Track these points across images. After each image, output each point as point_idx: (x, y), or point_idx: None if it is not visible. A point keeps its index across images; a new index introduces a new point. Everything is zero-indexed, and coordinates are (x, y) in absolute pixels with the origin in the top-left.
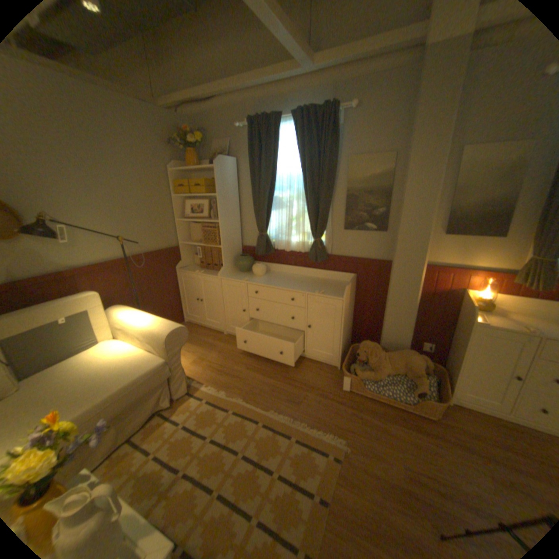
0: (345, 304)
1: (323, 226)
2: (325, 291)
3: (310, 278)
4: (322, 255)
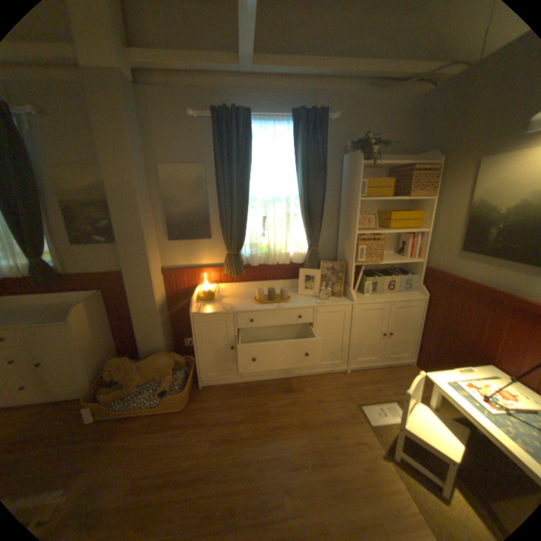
0: (76, 327)
1: (38, 244)
2: (50, 319)
3: (43, 306)
4: (47, 277)
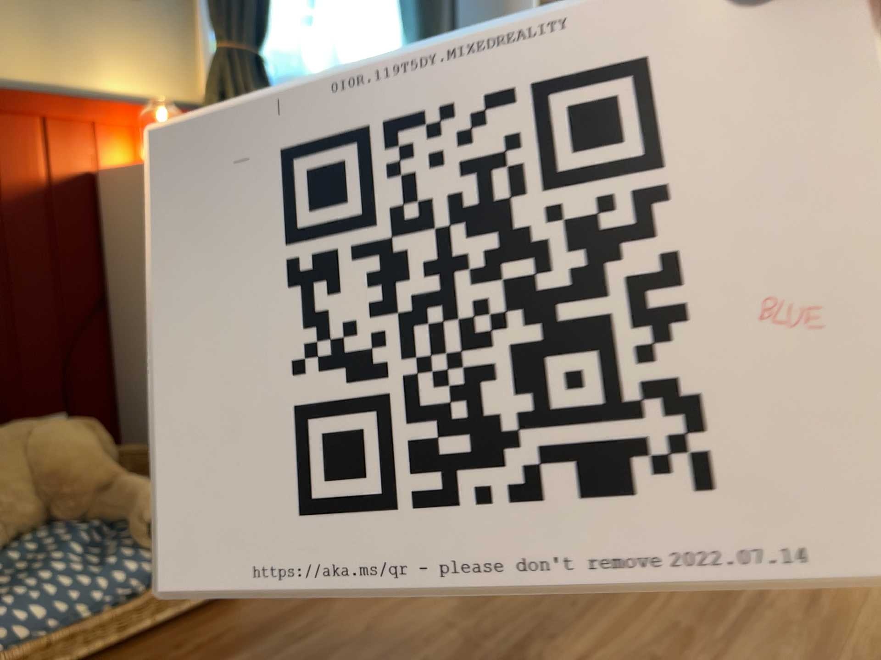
0: None
1: None
2: None
3: None
4: None
